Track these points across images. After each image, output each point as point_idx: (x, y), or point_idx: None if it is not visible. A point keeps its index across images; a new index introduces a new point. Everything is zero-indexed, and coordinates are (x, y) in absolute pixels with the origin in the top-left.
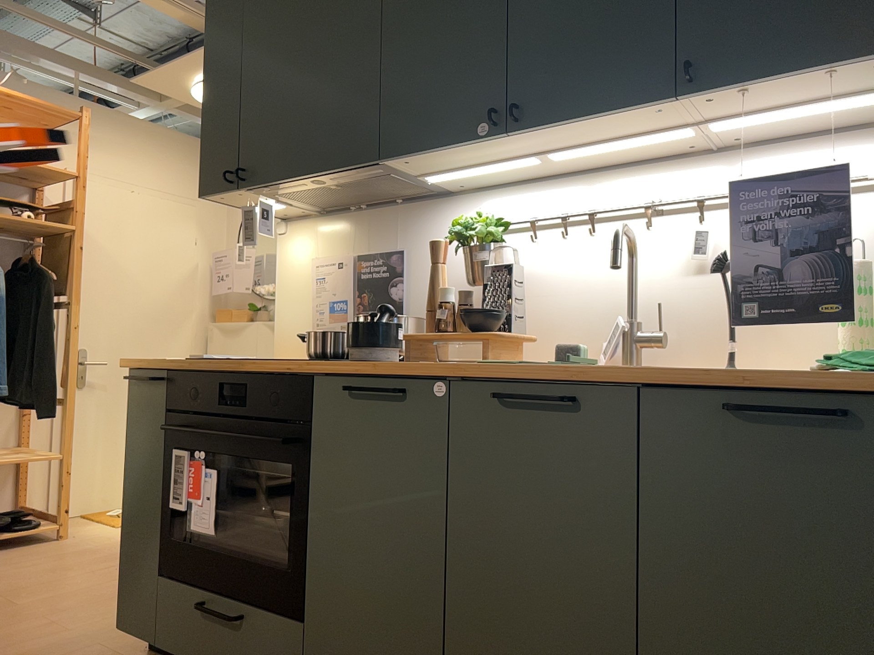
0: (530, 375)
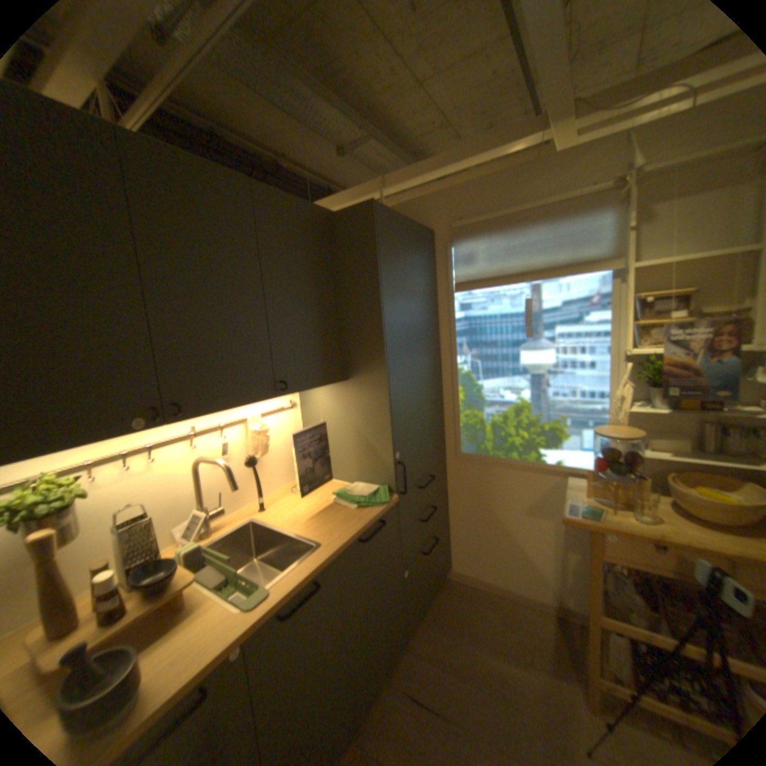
0: (289, 591)
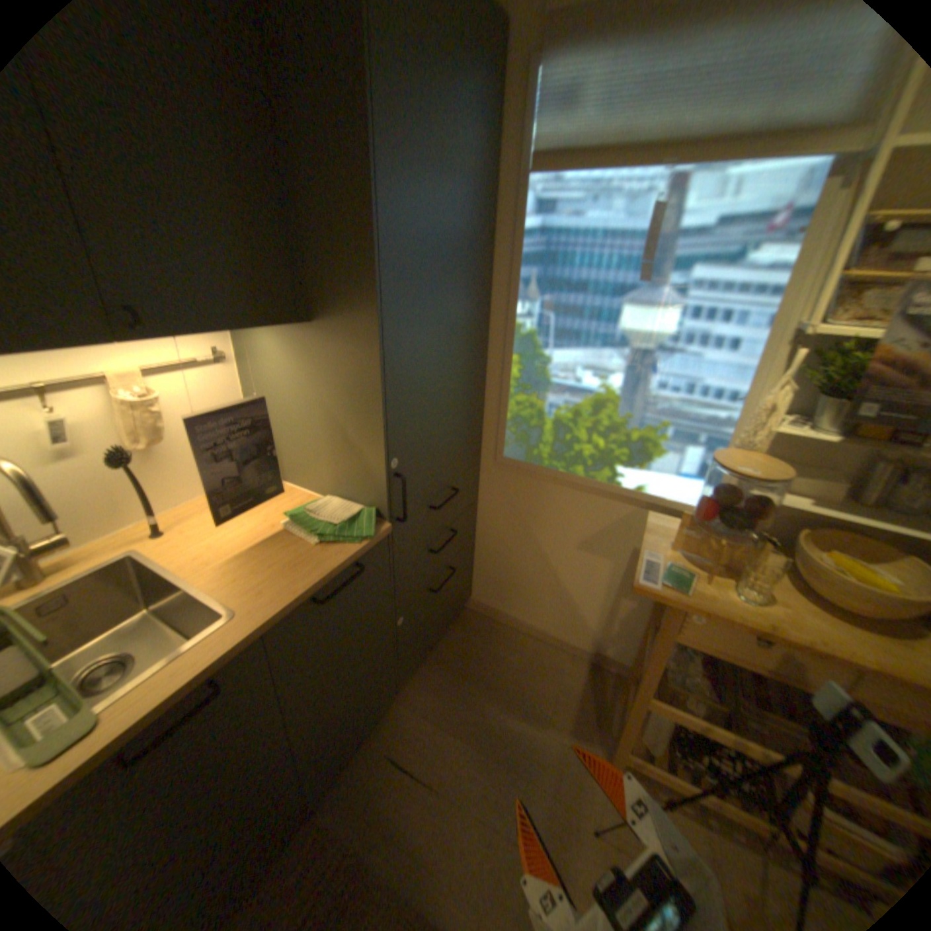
0: (148, 709)
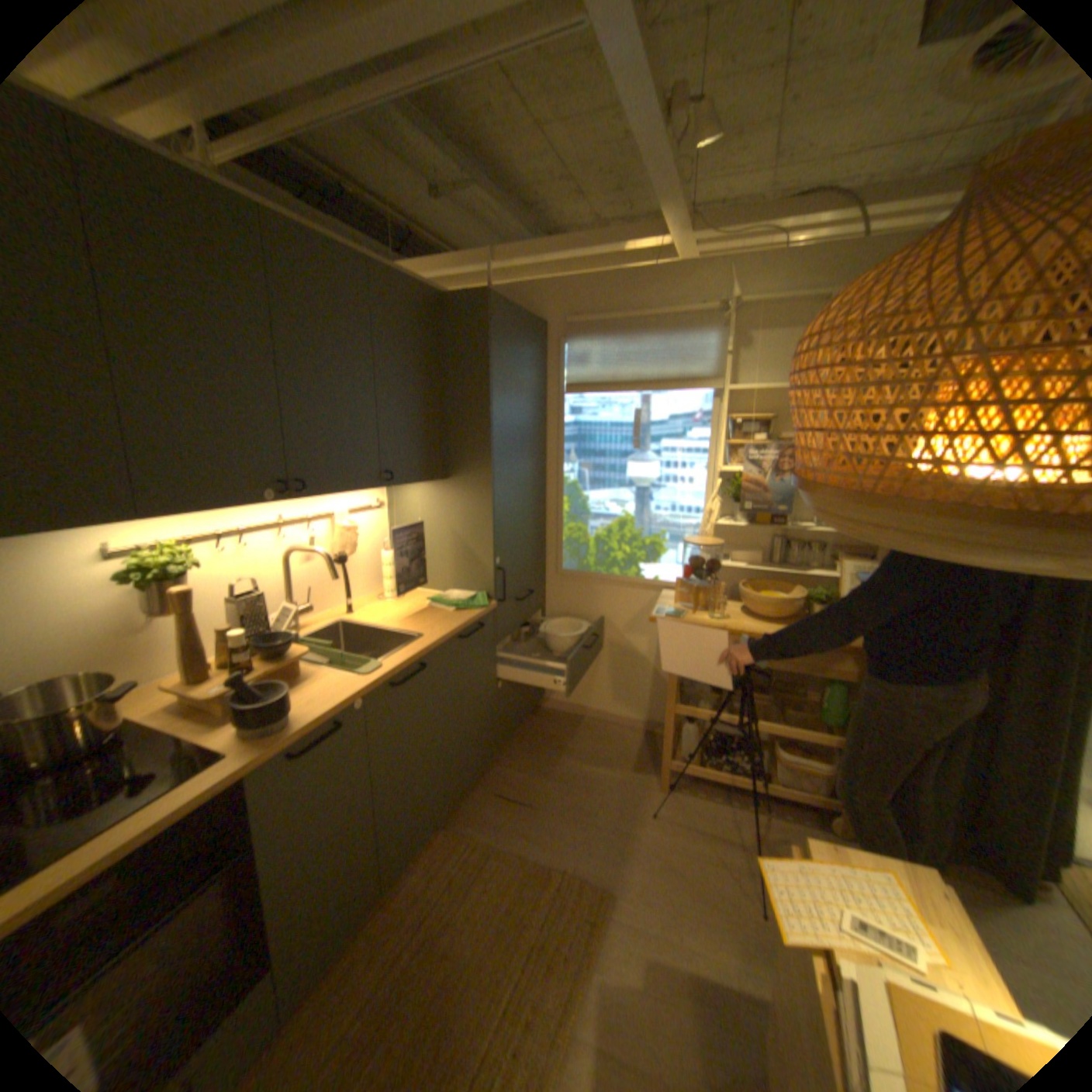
0: (399, 665)
